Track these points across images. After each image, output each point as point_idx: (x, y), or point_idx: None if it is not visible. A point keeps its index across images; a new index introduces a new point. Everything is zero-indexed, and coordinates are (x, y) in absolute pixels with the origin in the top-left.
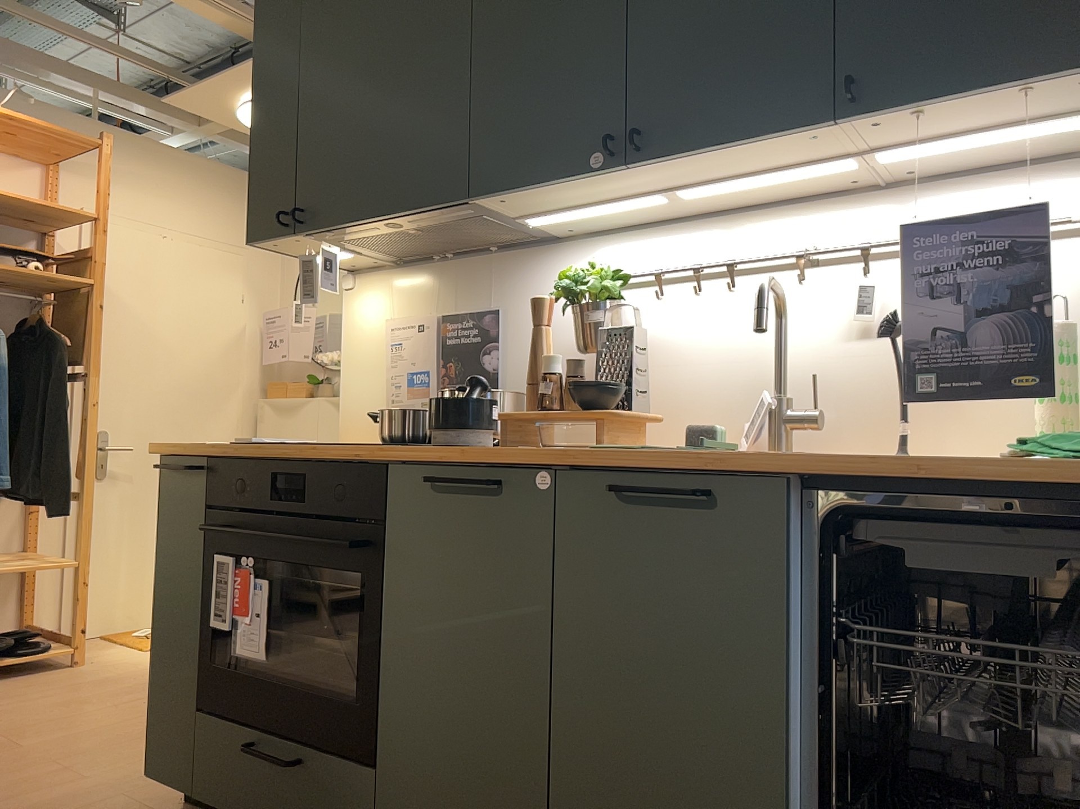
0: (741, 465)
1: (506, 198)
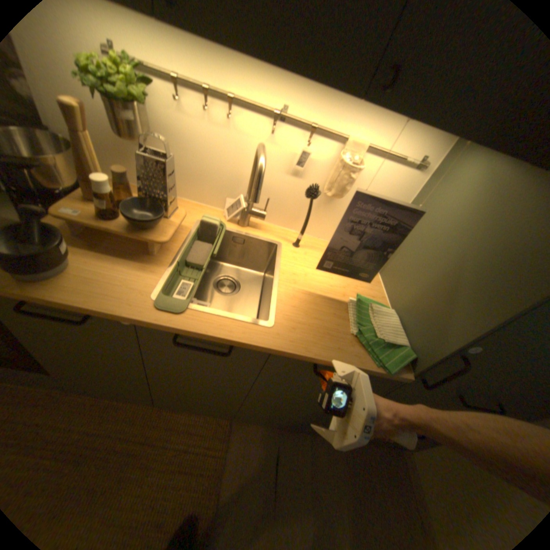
0: (250, 347)
1: None
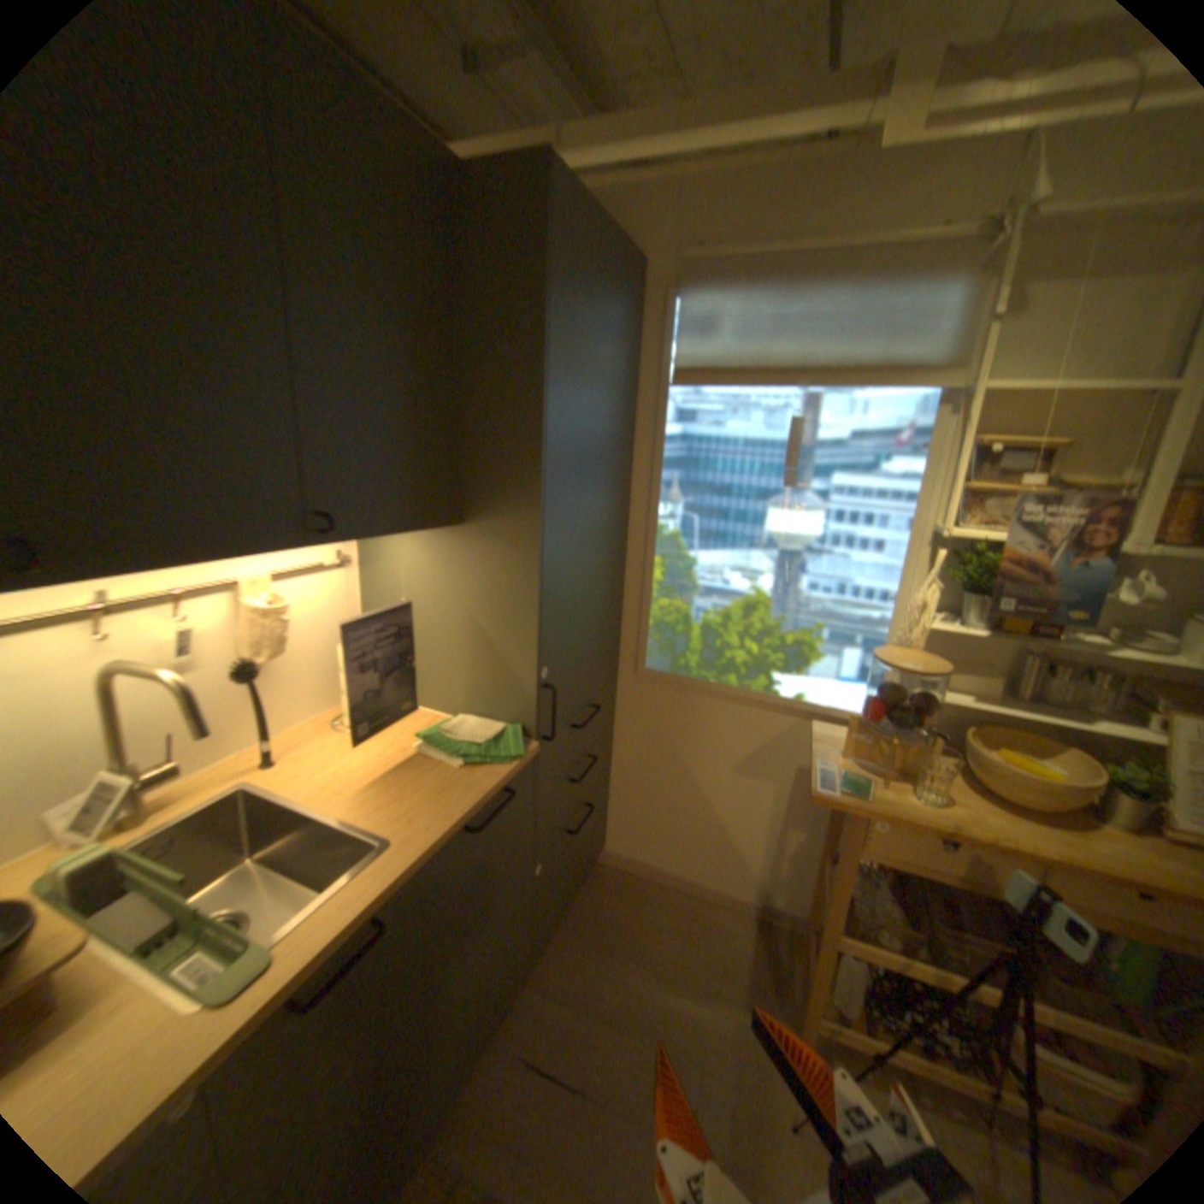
0: (399, 884)
1: None
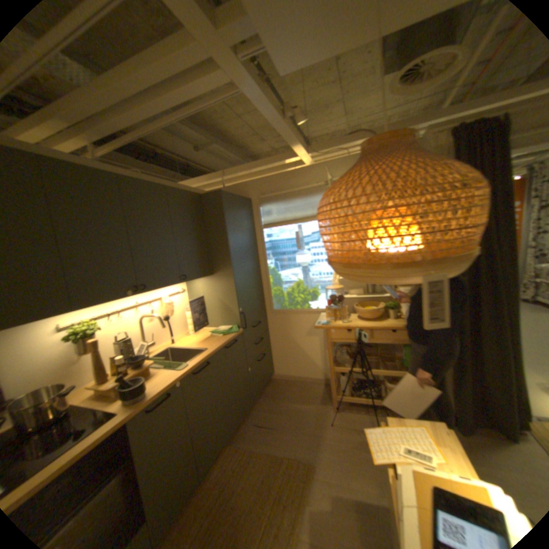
0: (211, 355)
1: (82, 308)
